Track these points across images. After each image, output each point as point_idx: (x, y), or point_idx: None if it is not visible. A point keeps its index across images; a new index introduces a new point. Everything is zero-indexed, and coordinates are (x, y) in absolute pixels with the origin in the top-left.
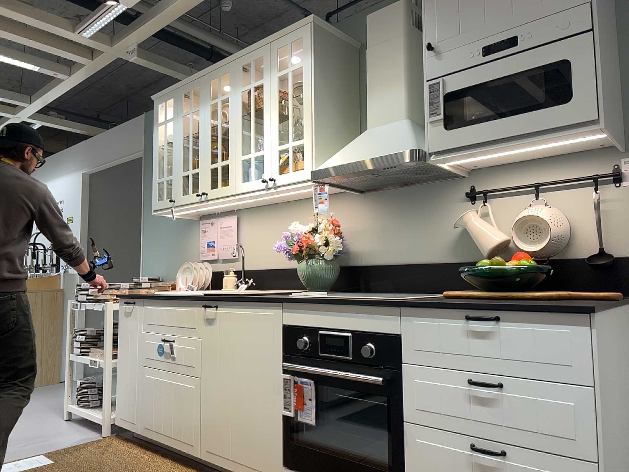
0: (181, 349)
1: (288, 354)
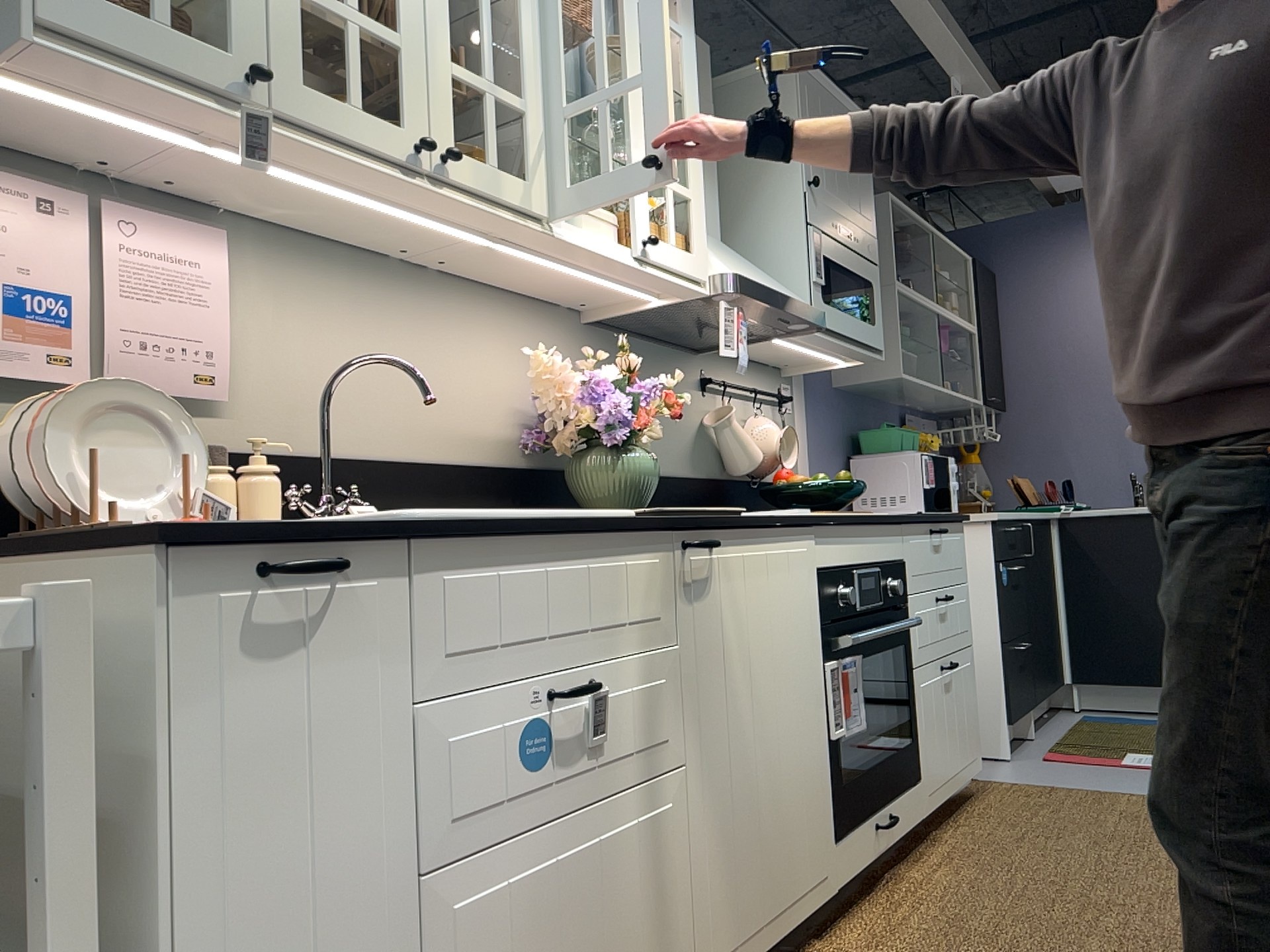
0: (622, 706)
1: (828, 623)
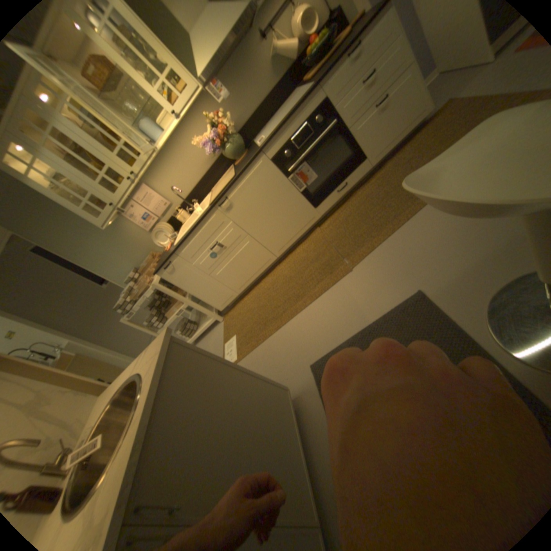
0: (226, 238)
1: (284, 167)
